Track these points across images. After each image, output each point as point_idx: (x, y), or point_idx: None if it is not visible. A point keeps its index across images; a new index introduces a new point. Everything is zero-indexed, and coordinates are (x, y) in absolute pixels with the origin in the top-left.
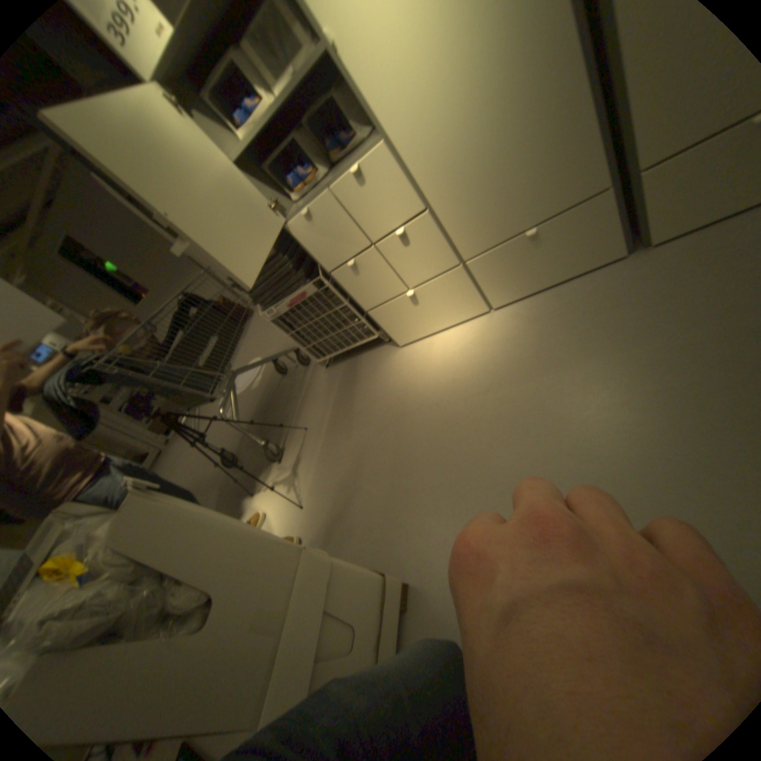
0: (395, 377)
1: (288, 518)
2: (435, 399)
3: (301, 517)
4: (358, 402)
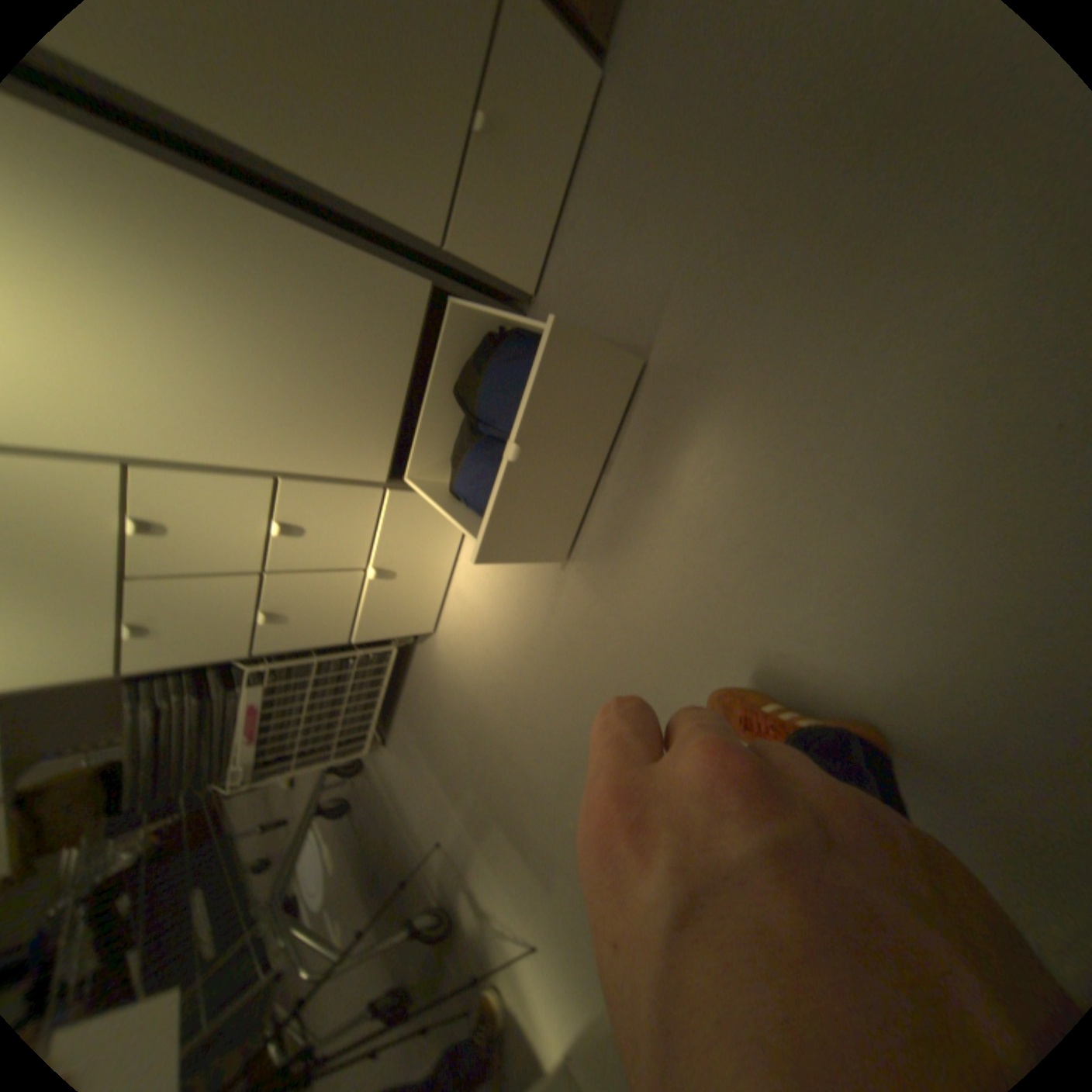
0: (465, 667)
1: (535, 984)
2: (526, 642)
3: (547, 960)
4: (459, 741)
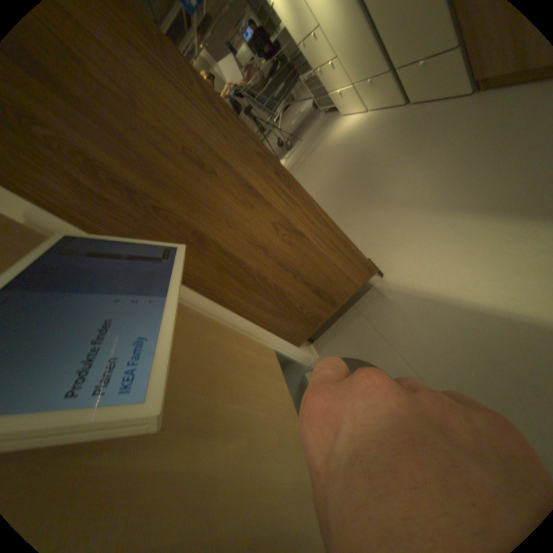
0: (330, 128)
1: None
2: (327, 143)
3: None
4: (317, 135)
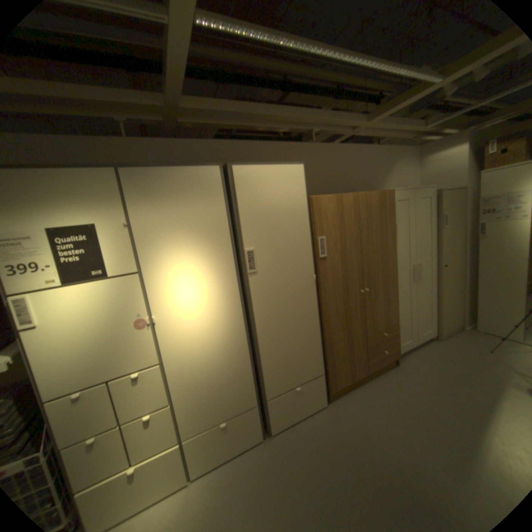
0: None
1: None
2: None
3: None
4: None
